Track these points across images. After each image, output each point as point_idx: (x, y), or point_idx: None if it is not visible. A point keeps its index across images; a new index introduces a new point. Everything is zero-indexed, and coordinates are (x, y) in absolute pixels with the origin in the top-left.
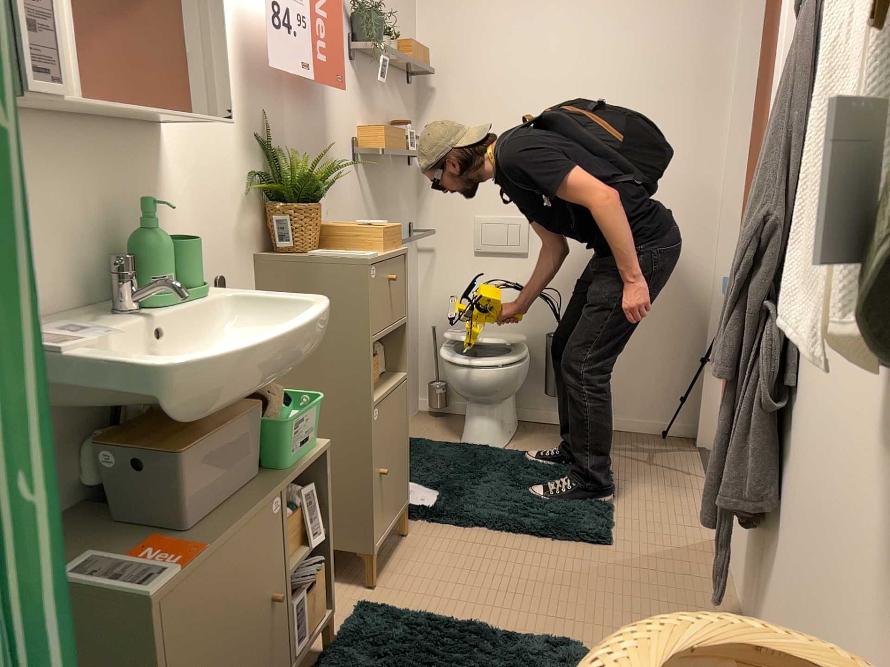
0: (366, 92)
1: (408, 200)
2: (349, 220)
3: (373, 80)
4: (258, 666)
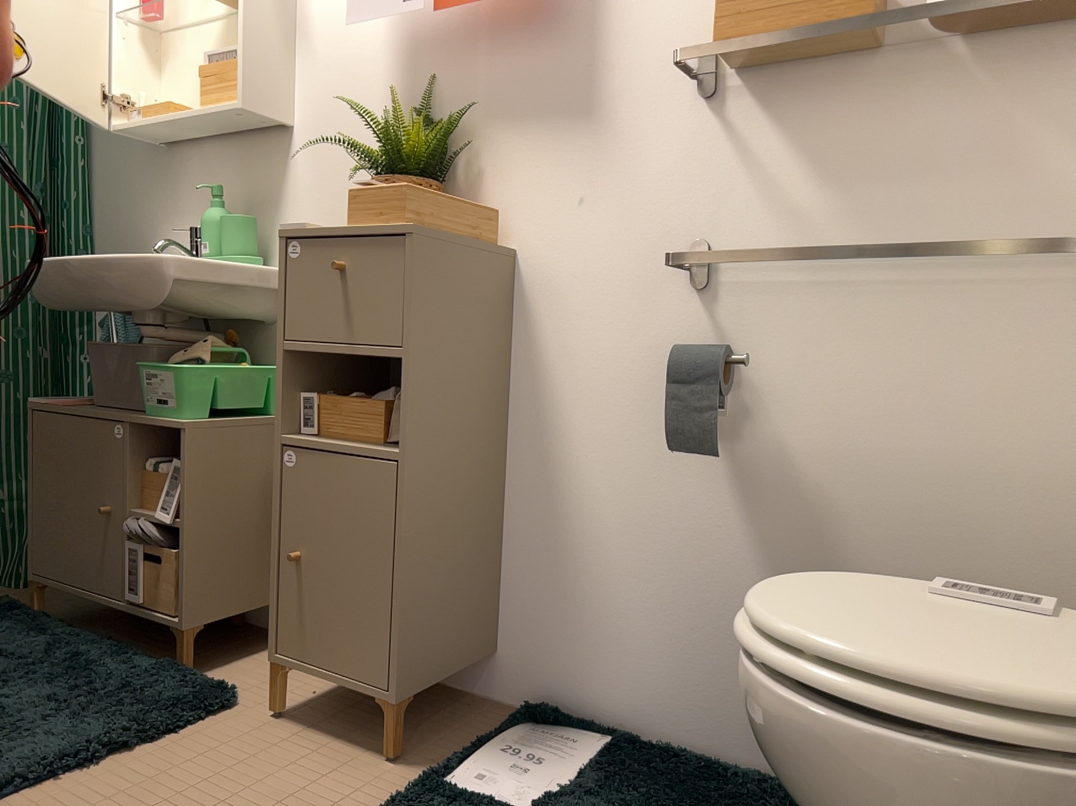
0: None
1: None
2: (658, 213)
3: None
4: (97, 541)
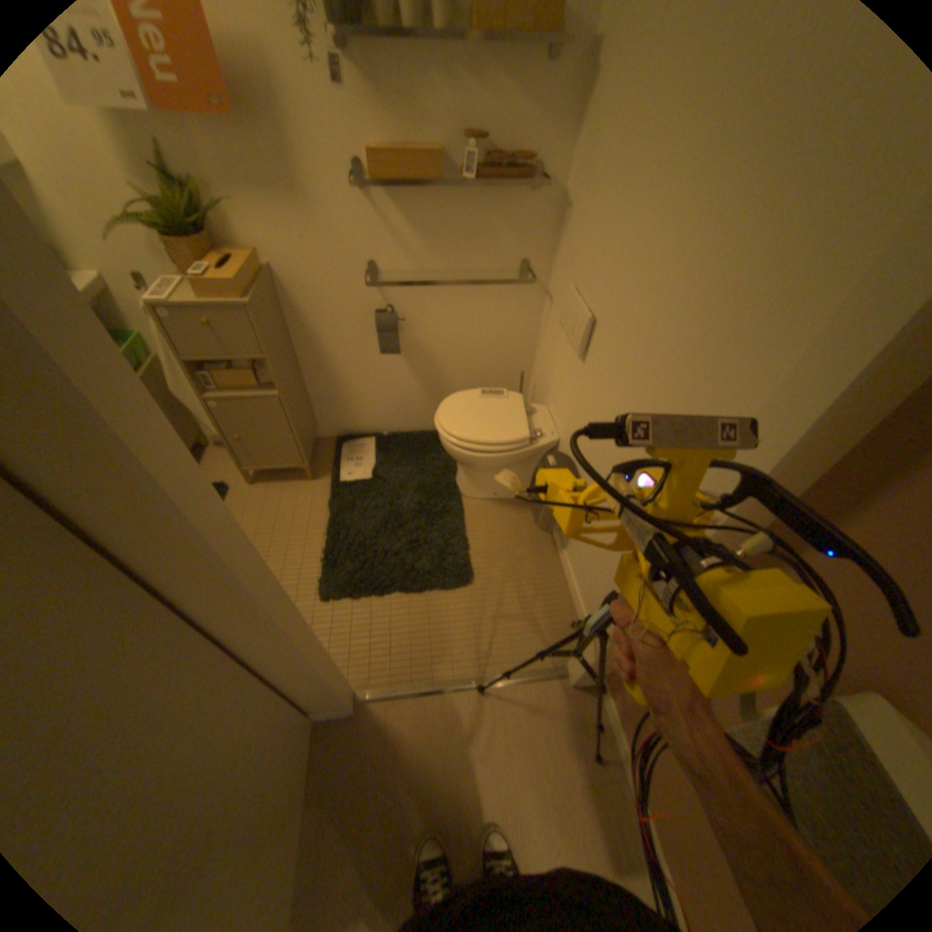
0: (388, 89)
1: (525, 233)
2: (349, 247)
3: (412, 67)
4: None
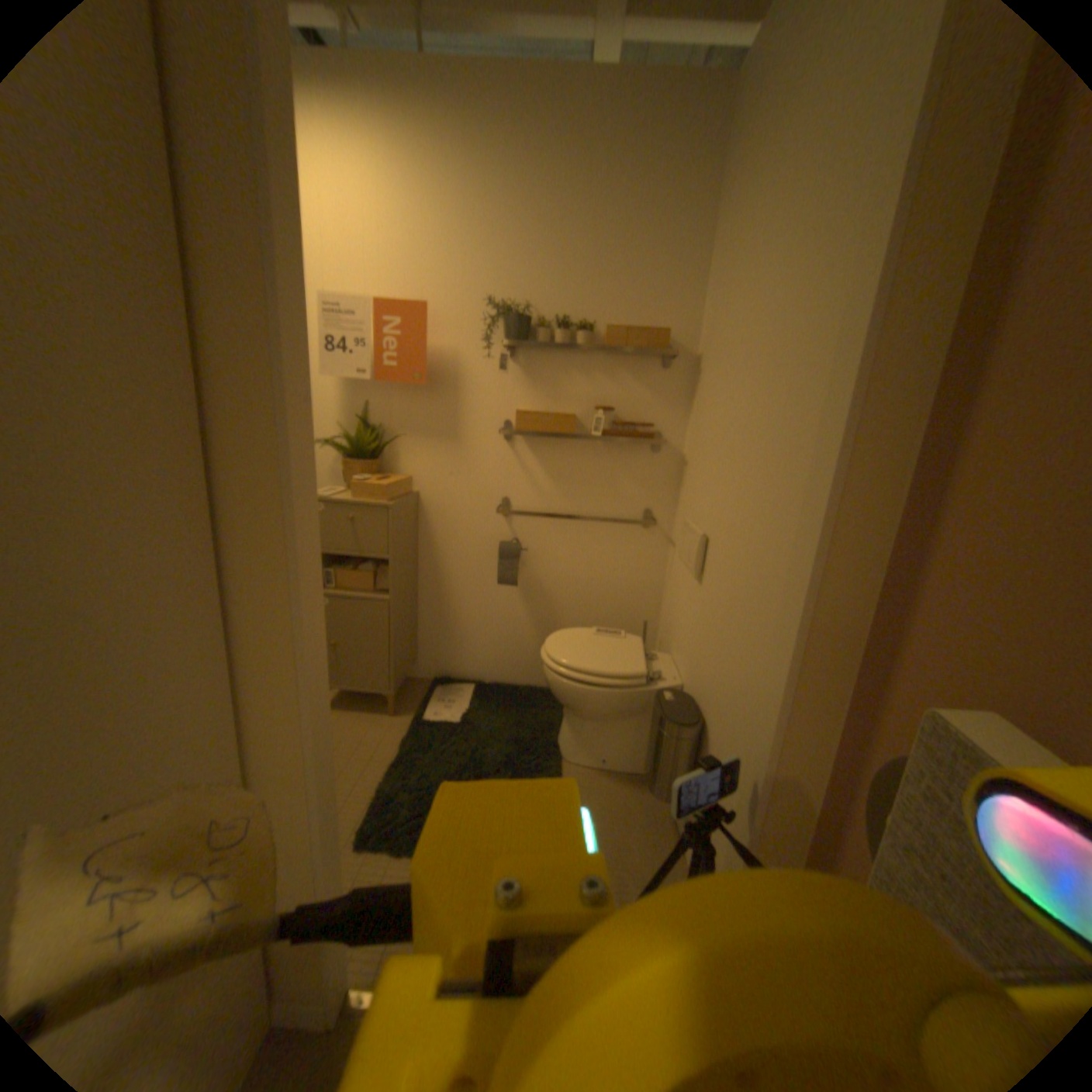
0: (541, 376)
1: (648, 483)
2: (490, 482)
3: (560, 364)
4: None
